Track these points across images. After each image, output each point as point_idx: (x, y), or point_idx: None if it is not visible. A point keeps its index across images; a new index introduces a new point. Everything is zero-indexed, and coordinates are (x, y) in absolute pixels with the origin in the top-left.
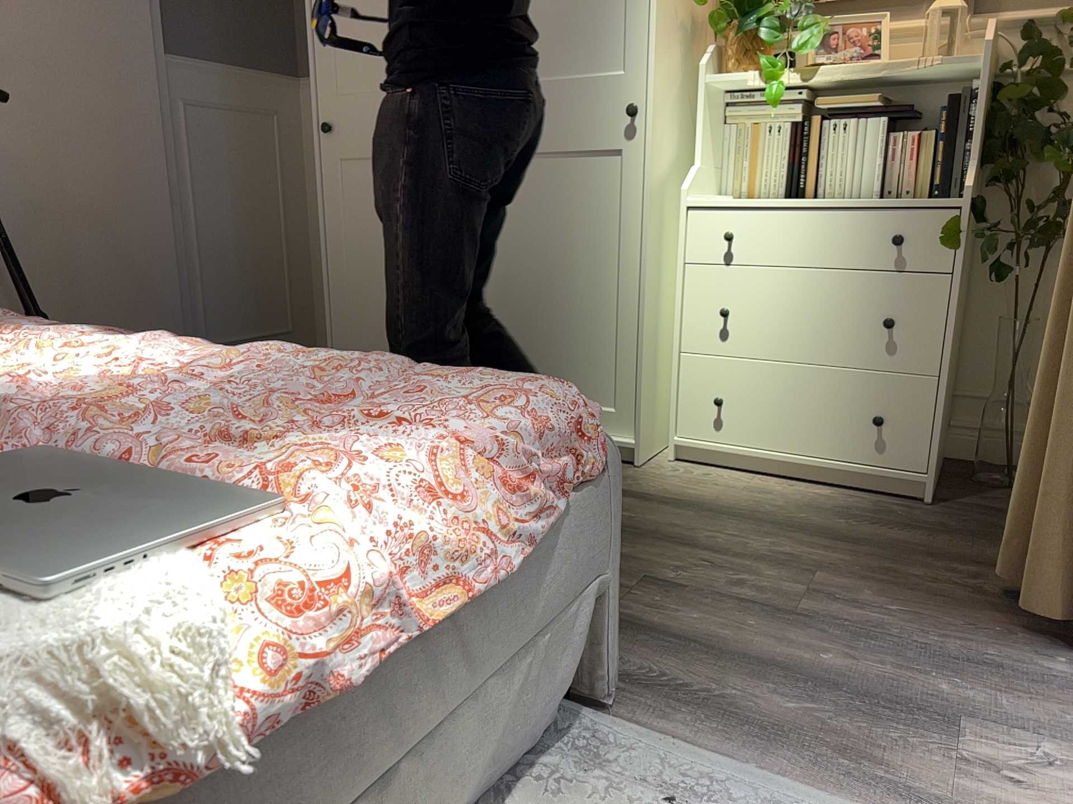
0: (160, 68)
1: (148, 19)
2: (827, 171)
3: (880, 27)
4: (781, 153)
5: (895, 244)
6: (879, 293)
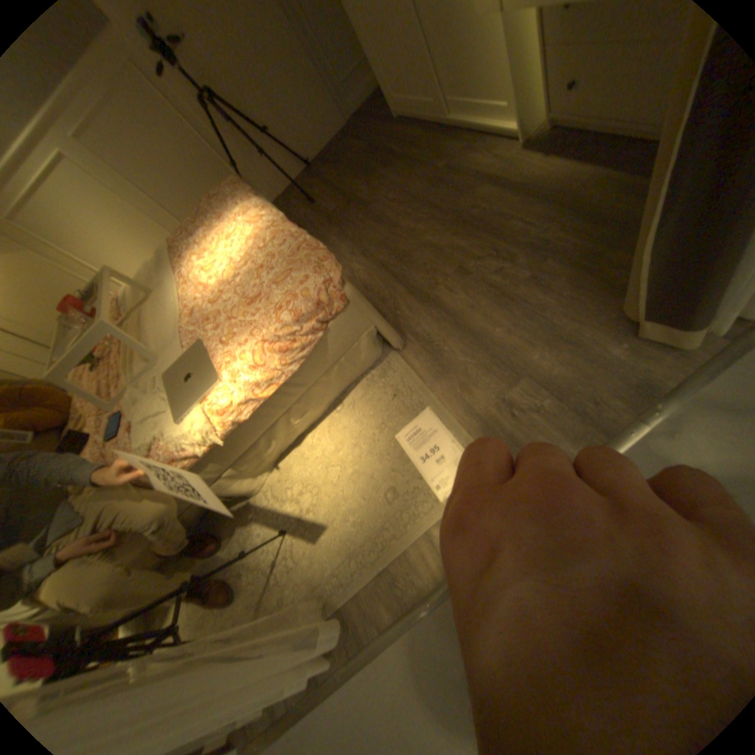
0: None
1: None
2: None
3: None
4: None
5: None
6: None
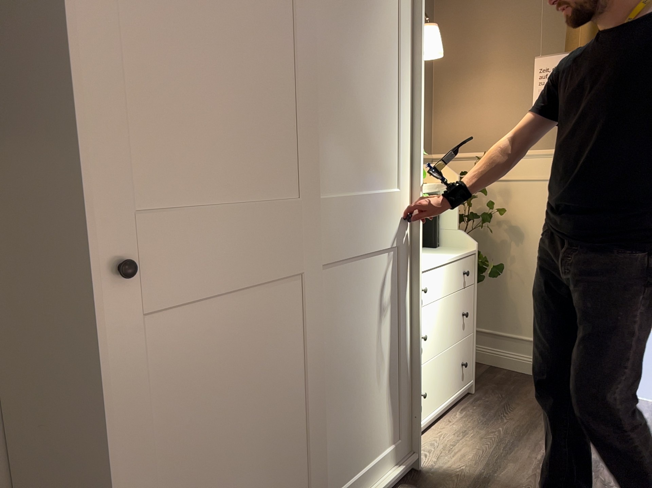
0: None
1: None
2: None
3: None
4: None
5: (468, 275)
6: (461, 300)
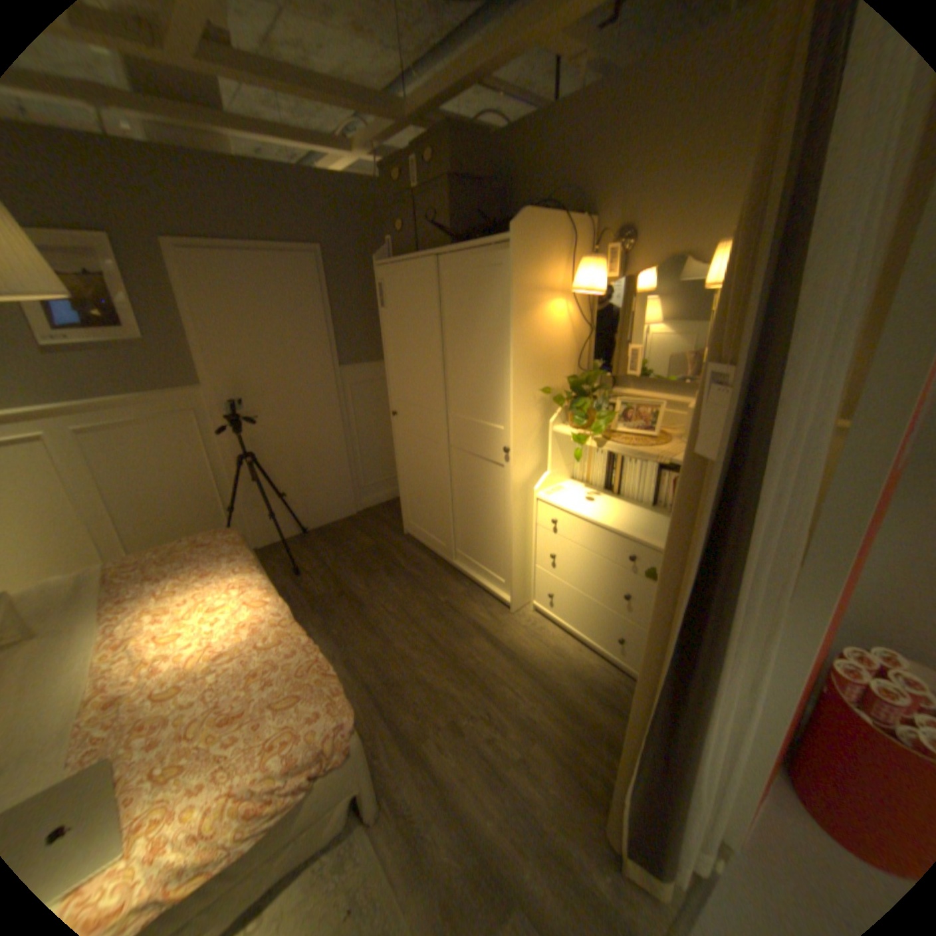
0: (336, 375)
1: (328, 355)
2: (626, 483)
3: (660, 411)
4: (602, 466)
5: (630, 561)
6: (624, 580)
